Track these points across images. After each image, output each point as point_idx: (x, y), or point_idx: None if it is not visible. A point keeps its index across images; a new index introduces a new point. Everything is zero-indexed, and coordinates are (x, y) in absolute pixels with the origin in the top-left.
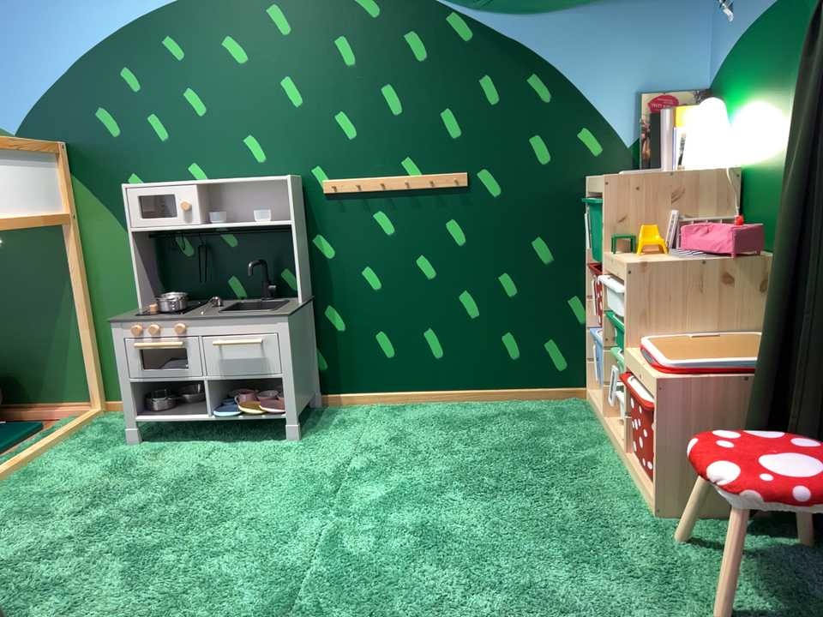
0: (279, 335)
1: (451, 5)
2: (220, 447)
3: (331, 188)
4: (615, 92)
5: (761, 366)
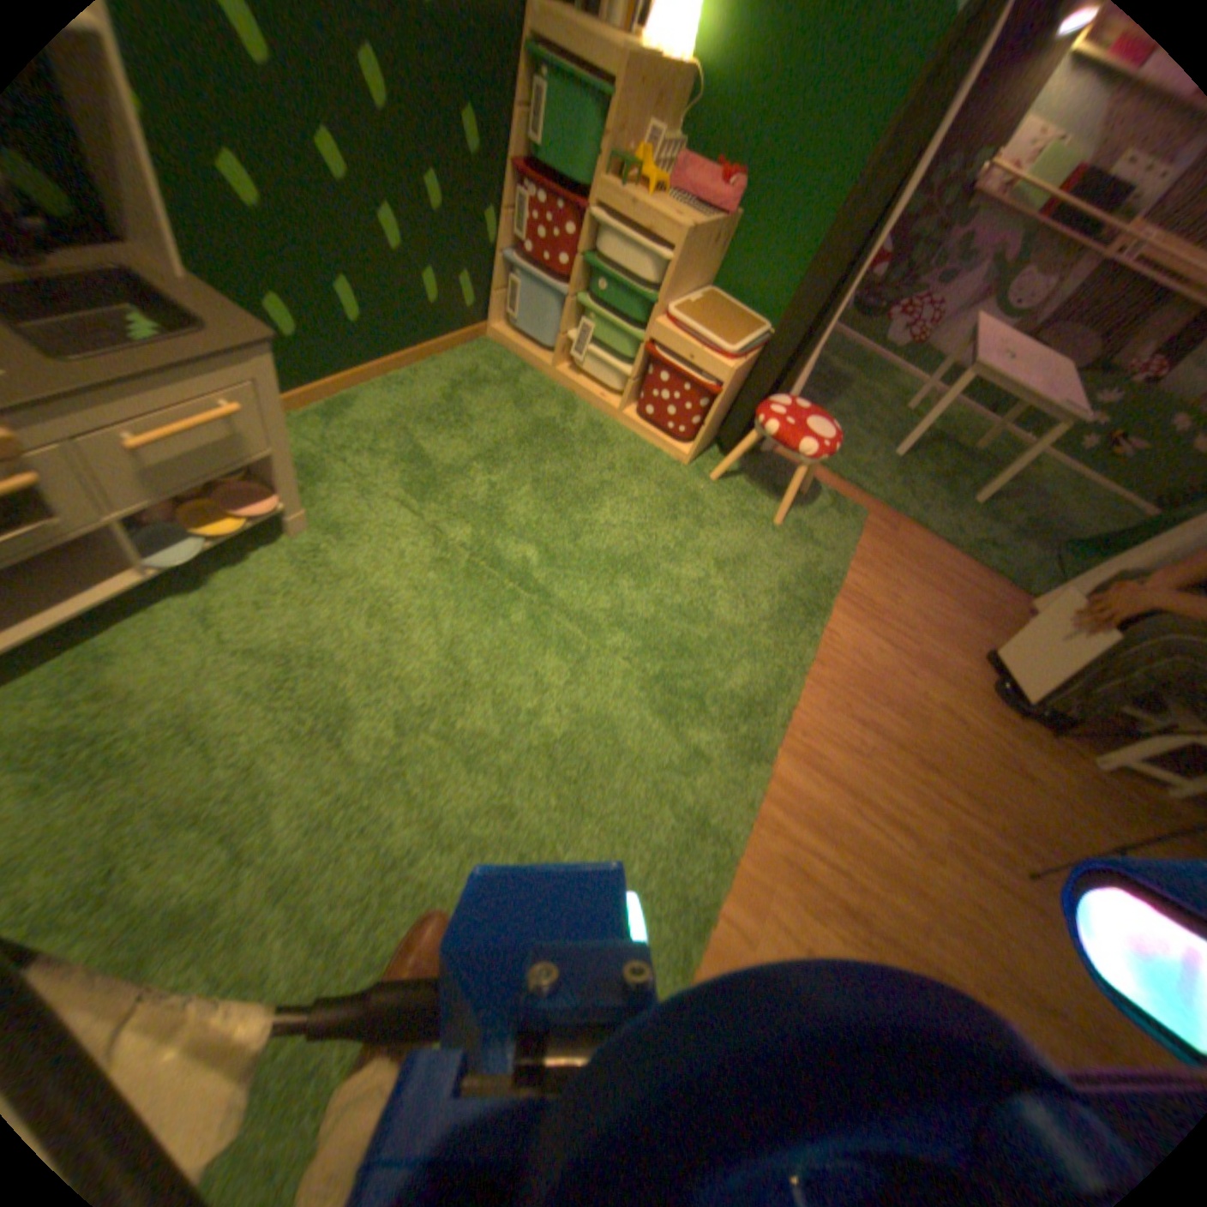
0: (254, 375)
1: None
2: (189, 598)
3: None
4: None
5: (775, 345)
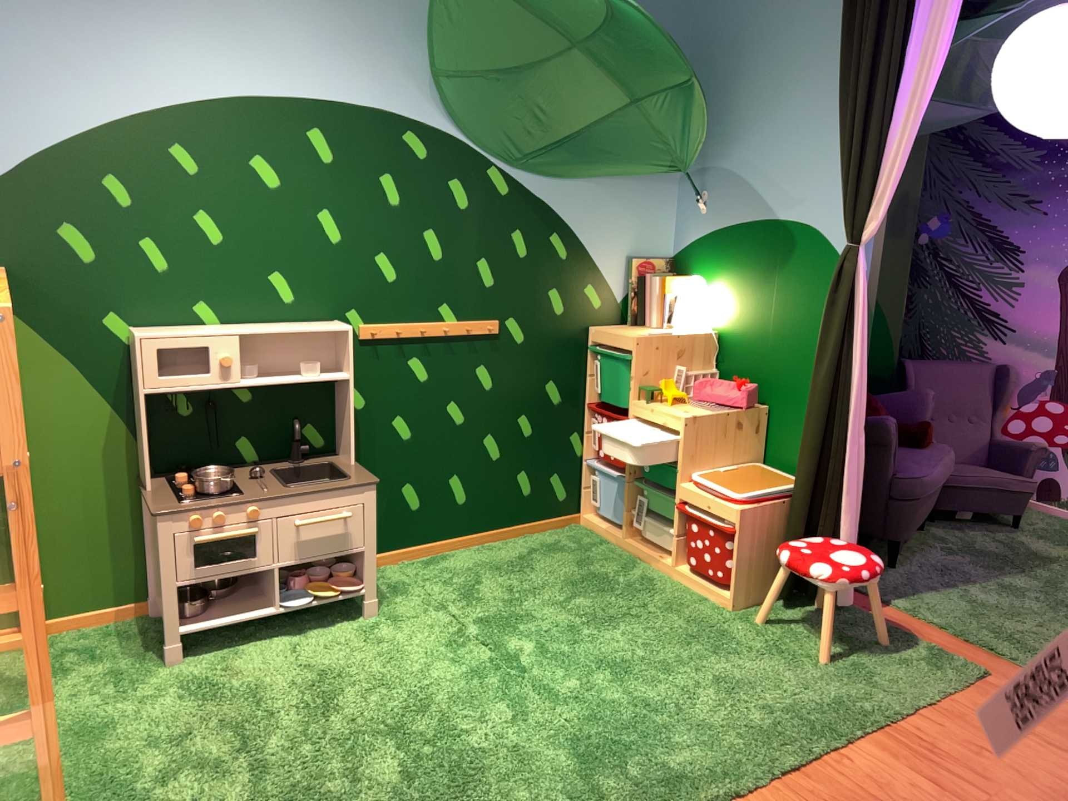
0: (369, 503)
1: (493, 165)
2: (299, 636)
3: (372, 335)
4: (611, 257)
5: (791, 491)
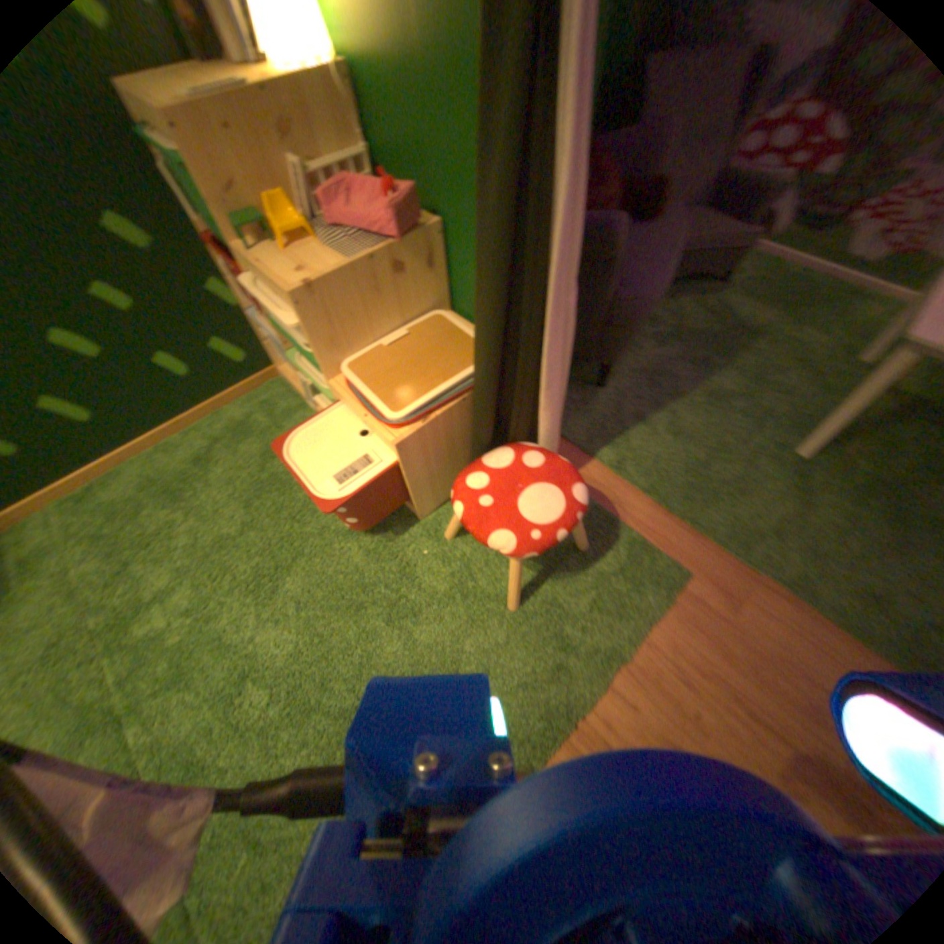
0: None
1: None
2: None
3: None
4: None
5: (475, 392)
